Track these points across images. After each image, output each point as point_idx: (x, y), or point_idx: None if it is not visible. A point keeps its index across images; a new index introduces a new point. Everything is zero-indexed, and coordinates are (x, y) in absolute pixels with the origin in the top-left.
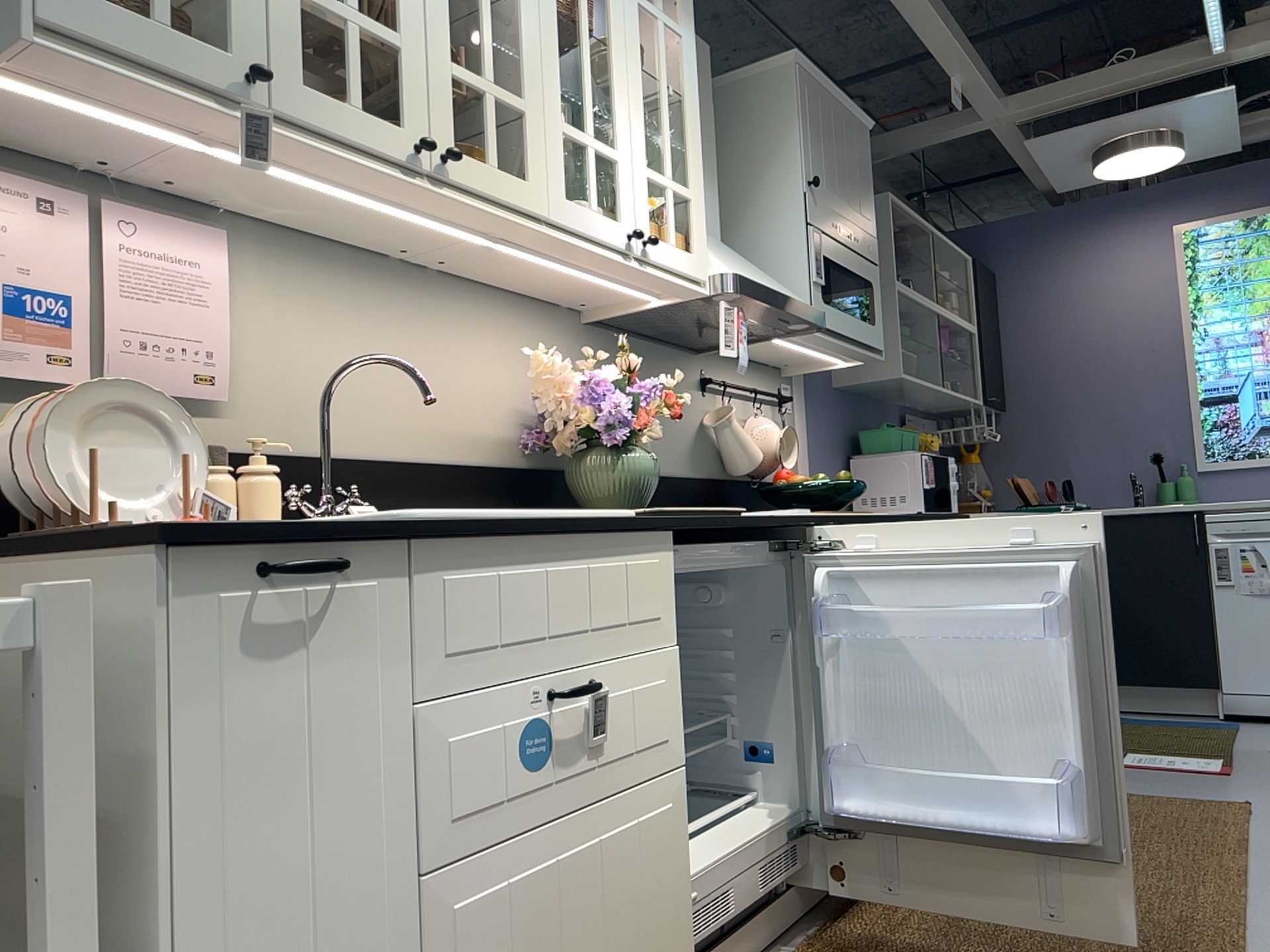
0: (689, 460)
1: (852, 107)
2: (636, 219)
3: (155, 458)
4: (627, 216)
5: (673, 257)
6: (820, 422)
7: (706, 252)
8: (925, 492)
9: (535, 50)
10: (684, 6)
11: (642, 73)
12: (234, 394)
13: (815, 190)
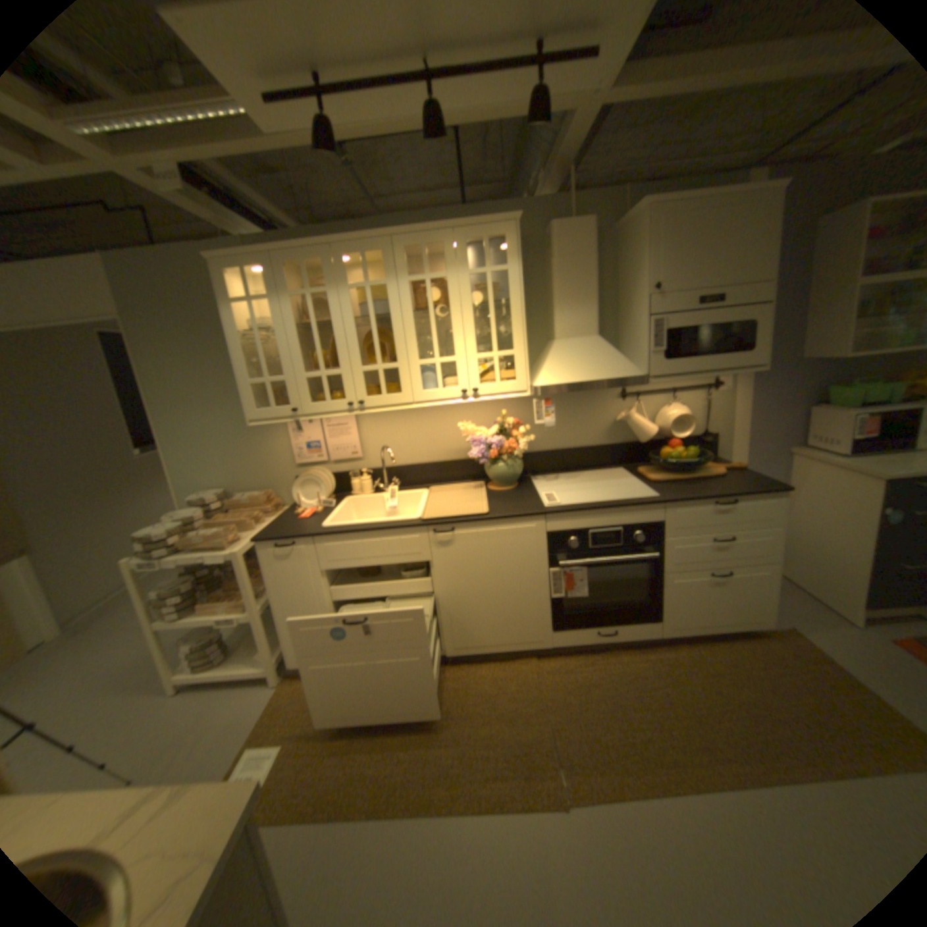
0: (603, 437)
1: (742, 188)
2: (468, 383)
3: (322, 488)
4: (462, 384)
5: (496, 390)
6: (771, 388)
7: (527, 376)
8: (856, 441)
9: (401, 340)
10: (508, 250)
11: (472, 310)
12: (366, 454)
13: (662, 288)
